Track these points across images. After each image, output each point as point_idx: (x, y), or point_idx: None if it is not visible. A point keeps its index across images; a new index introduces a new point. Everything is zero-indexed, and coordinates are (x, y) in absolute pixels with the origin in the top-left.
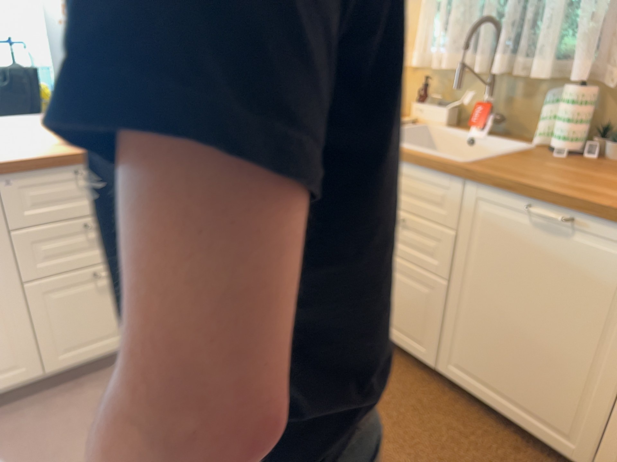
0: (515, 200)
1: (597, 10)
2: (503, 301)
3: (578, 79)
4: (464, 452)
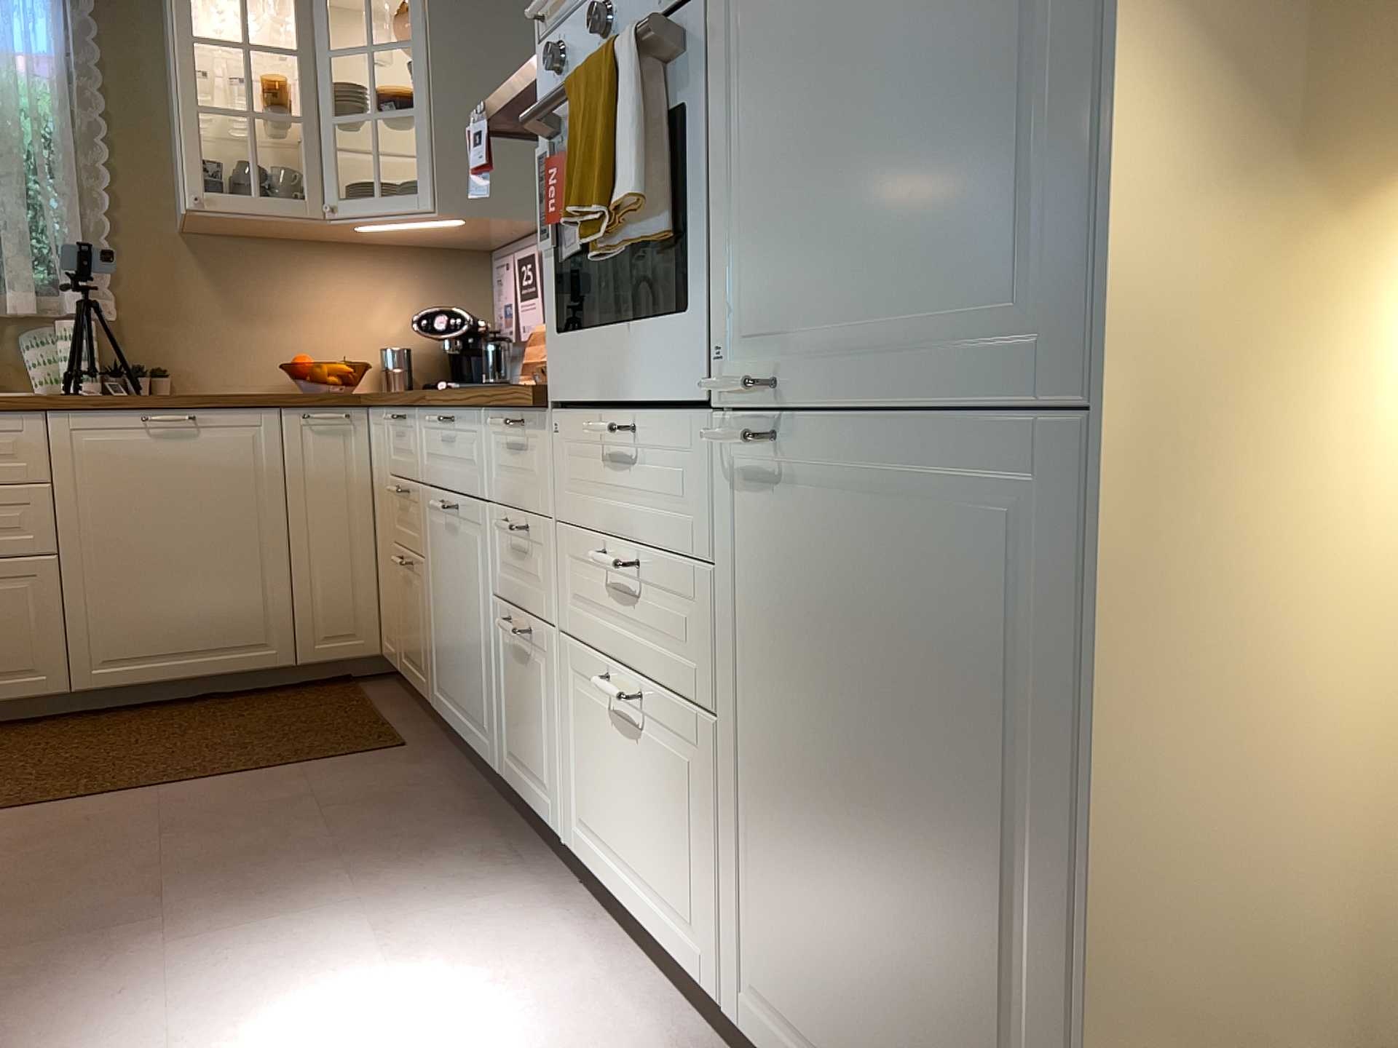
0: (123, 418)
1: (69, 240)
2: (144, 538)
3: (67, 315)
4: (183, 724)
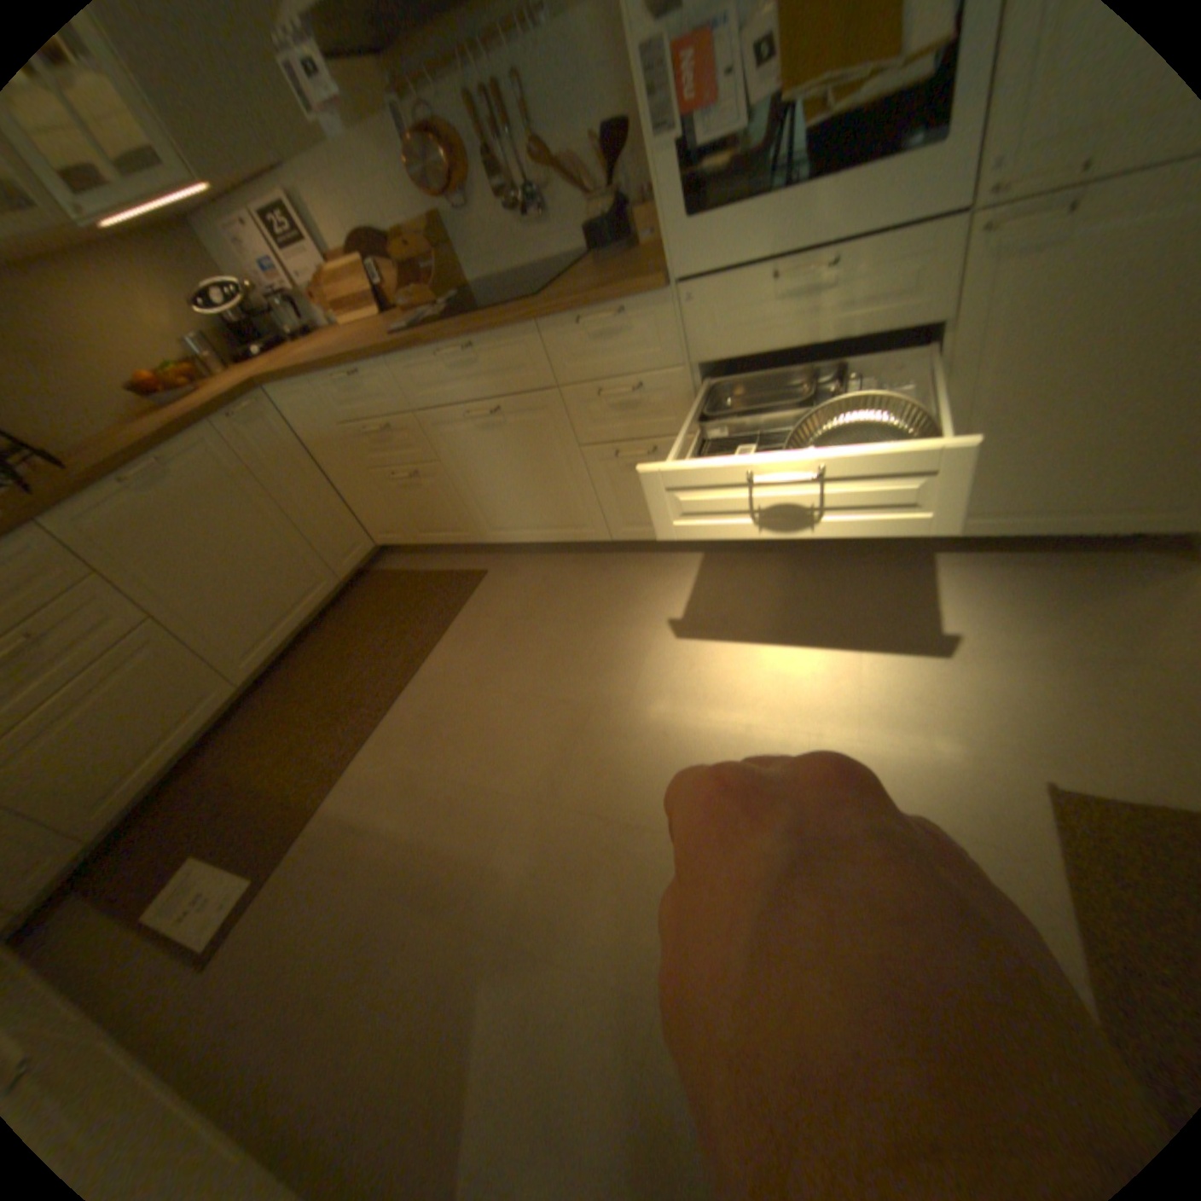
0: (101, 488)
1: None
2: (197, 567)
3: None
4: (330, 652)
